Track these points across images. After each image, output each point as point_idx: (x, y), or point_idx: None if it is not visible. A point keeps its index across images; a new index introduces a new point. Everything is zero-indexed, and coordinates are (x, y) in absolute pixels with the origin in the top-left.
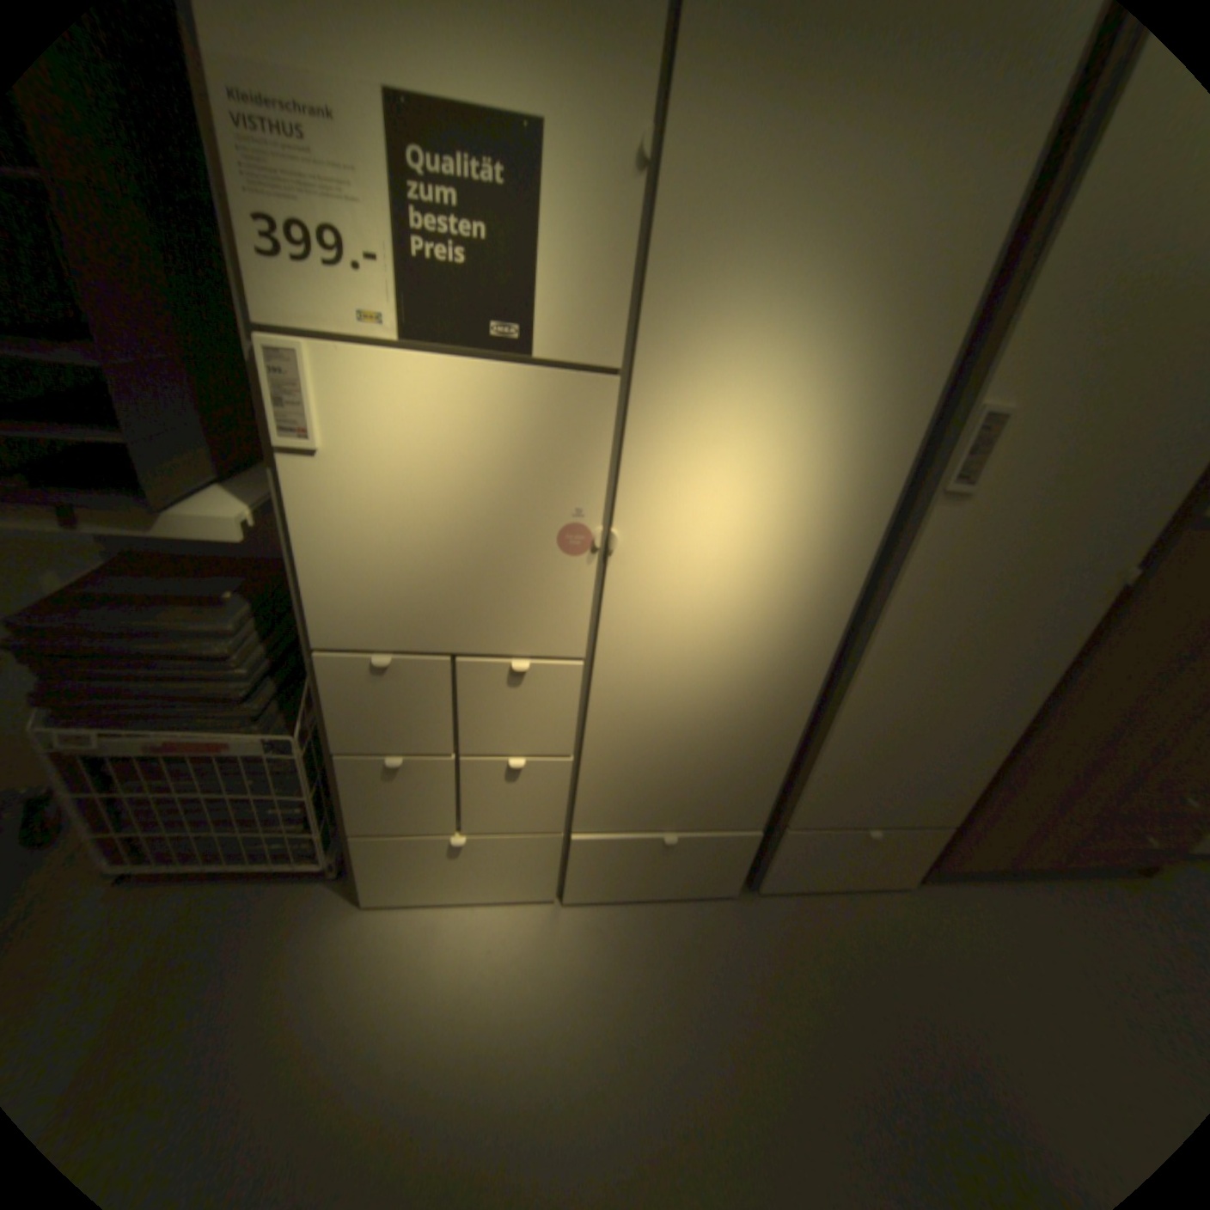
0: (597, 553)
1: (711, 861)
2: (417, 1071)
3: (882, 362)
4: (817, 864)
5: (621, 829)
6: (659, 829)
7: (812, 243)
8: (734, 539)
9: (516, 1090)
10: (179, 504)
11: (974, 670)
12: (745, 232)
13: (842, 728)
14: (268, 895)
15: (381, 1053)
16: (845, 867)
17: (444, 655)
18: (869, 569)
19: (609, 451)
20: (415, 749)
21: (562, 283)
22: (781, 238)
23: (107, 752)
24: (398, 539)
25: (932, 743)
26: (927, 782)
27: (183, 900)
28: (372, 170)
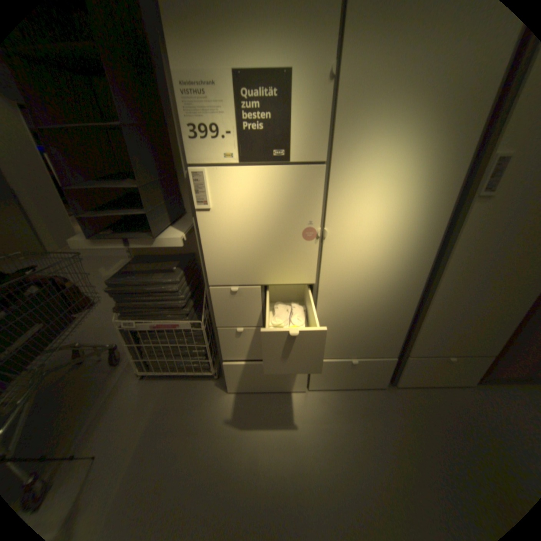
0: (318, 238)
1: (373, 372)
2: (257, 453)
3: (444, 141)
4: (424, 373)
5: (333, 357)
6: (349, 357)
7: (407, 95)
8: (378, 227)
9: (298, 463)
10: (160, 234)
11: (500, 279)
12: (377, 96)
13: (433, 309)
14: (193, 385)
15: (243, 445)
16: (438, 375)
17: (257, 285)
18: (443, 235)
19: (321, 196)
20: (247, 324)
21: (300, 130)
22: (393, 96)
23: (137, 329)
24: (239, 240)
25: (480, 315)
26: (479, 334)
27: (163, 386)
28: (227, 100)
